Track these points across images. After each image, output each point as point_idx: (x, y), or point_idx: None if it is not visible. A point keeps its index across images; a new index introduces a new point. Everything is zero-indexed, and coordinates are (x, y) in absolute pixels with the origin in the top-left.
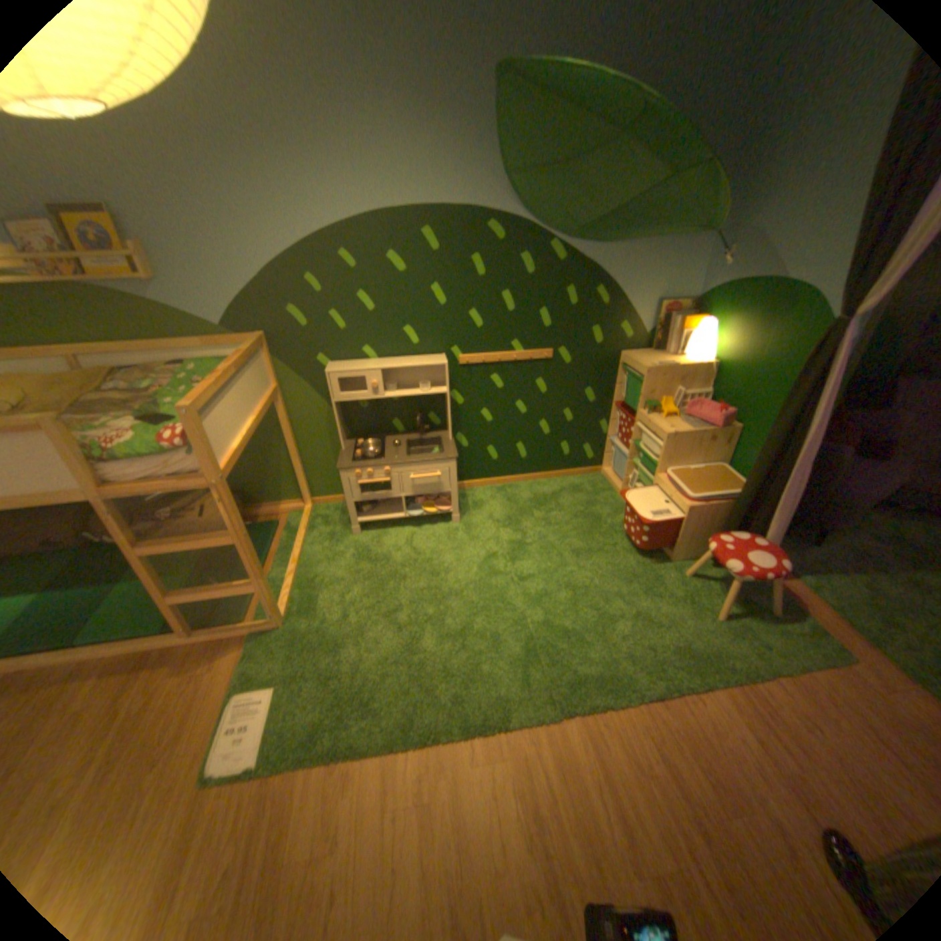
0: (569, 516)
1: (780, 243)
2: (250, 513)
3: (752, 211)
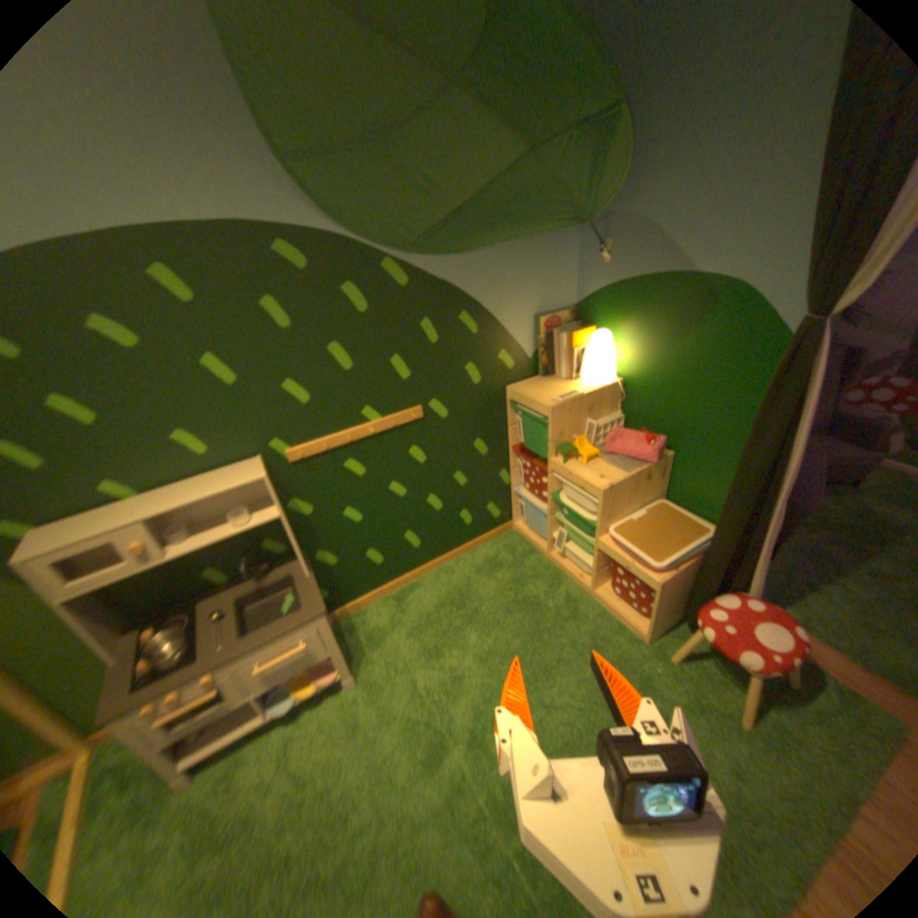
0: (501, 612)
1: (676, 229)
2: None
3: (625, 193)
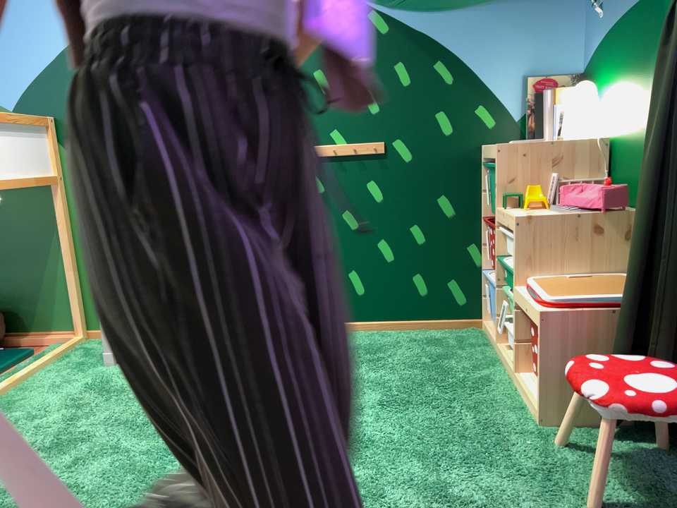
0: (405, 366)
1: None
2: (12, 338)
3: None
